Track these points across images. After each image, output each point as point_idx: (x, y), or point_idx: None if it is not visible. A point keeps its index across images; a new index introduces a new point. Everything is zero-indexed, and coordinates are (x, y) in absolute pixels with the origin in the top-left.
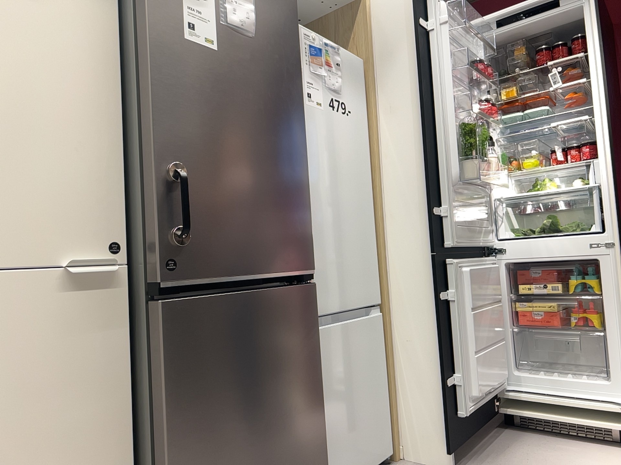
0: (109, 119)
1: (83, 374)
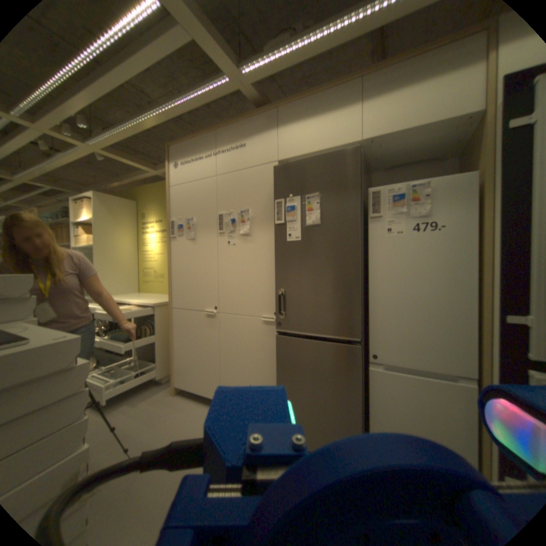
0: (275, 272)
1: (268, 348)
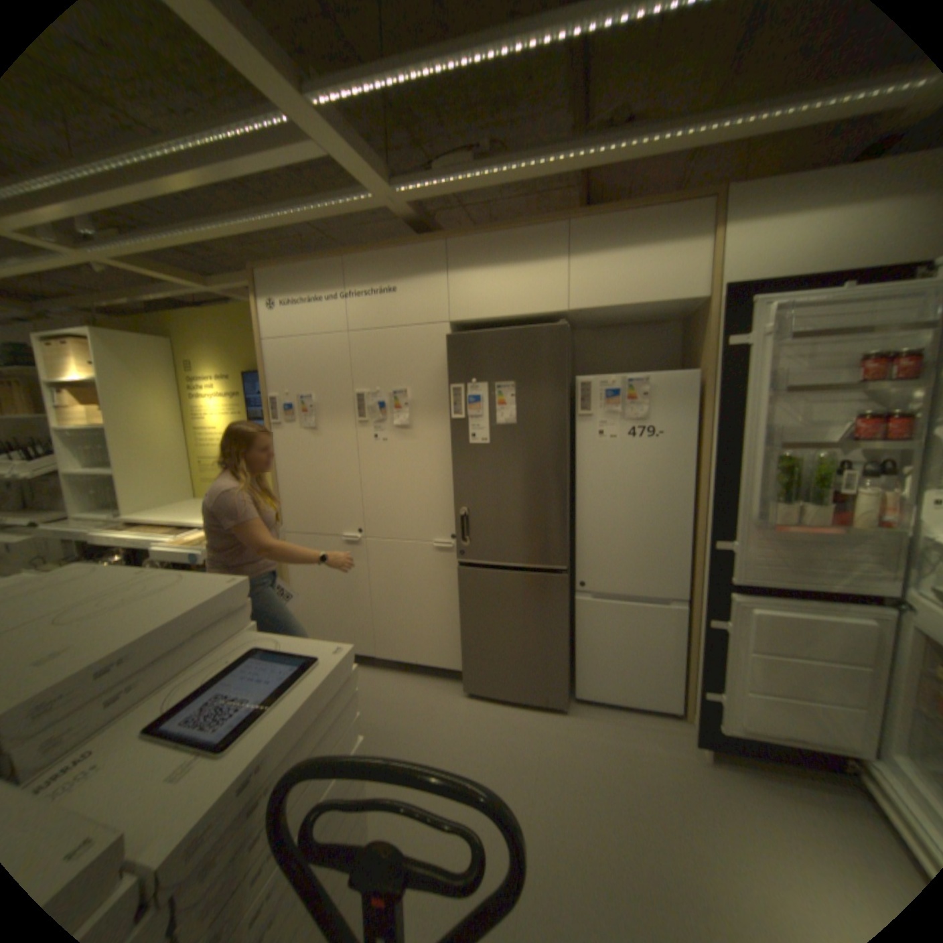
0: (451, 481)
1: (443, 582)
